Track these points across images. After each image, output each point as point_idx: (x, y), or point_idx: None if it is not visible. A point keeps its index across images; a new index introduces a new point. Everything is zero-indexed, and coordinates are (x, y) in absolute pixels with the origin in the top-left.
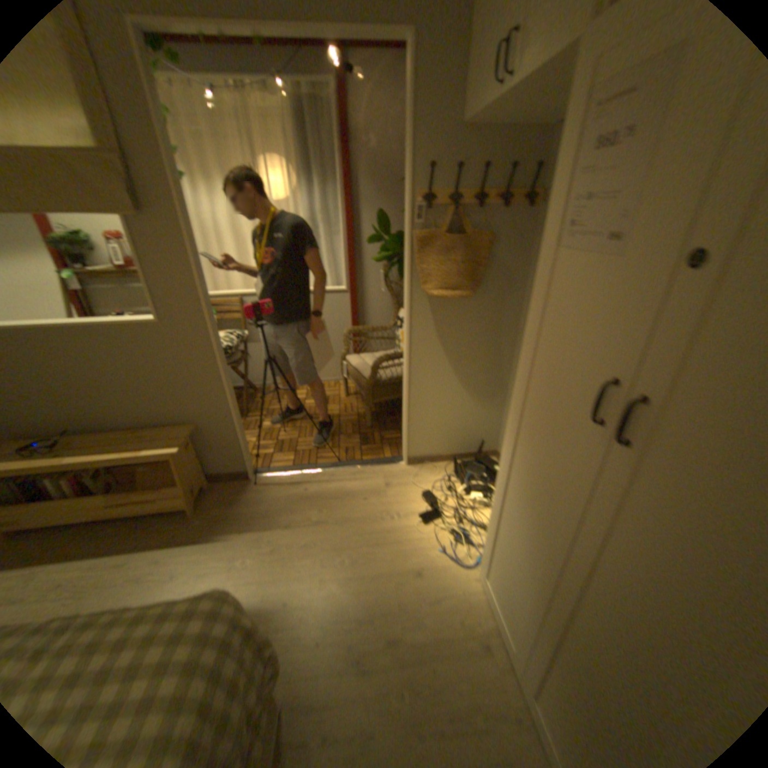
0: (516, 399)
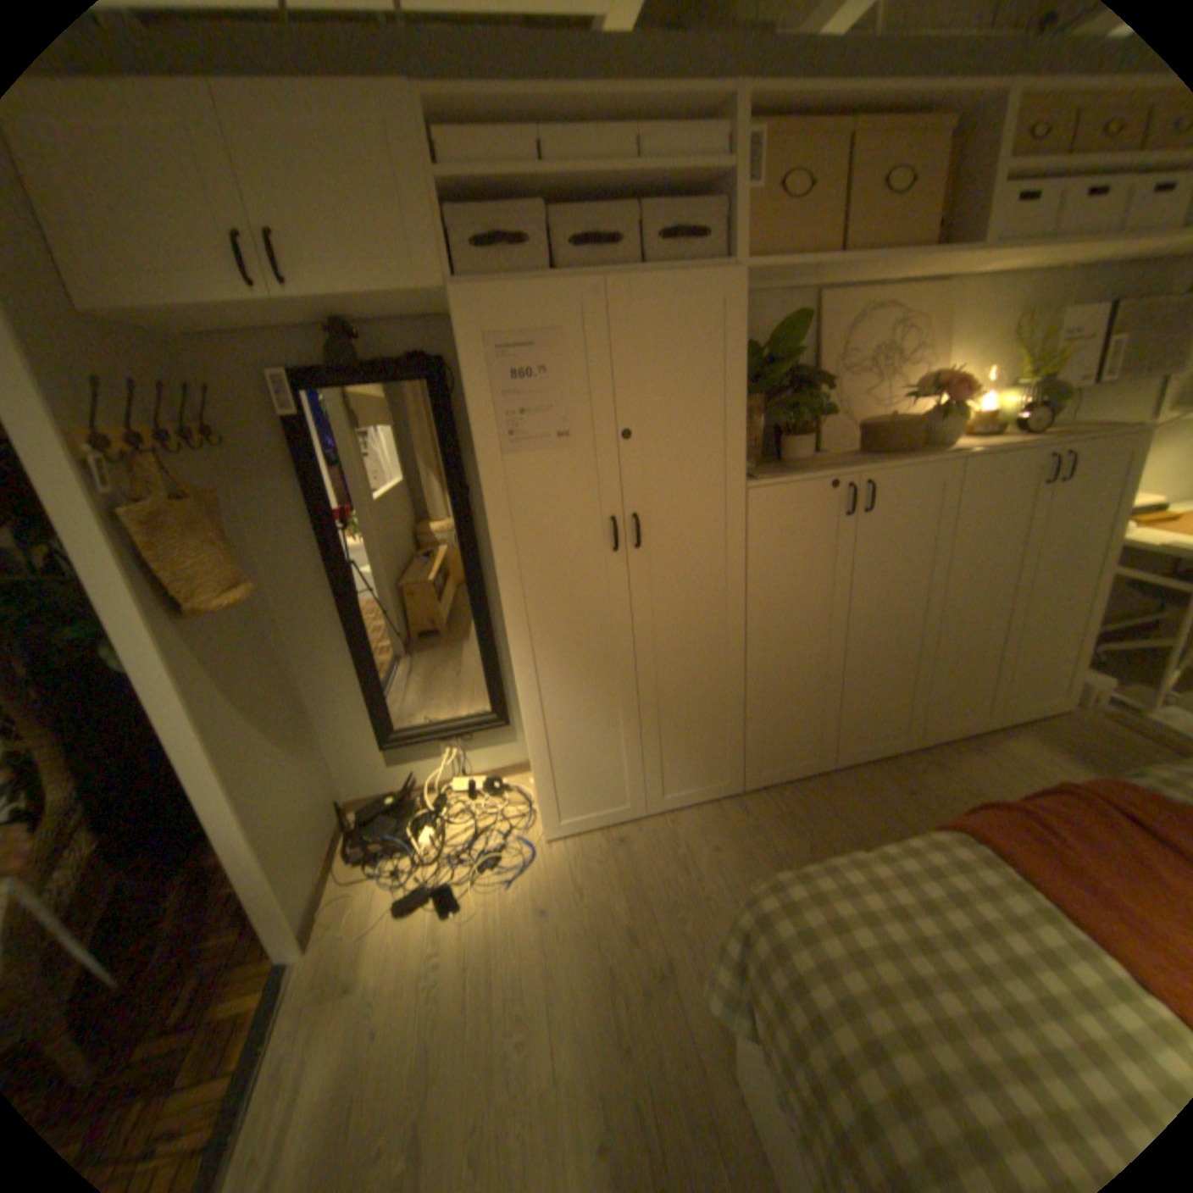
0: (513, 609)
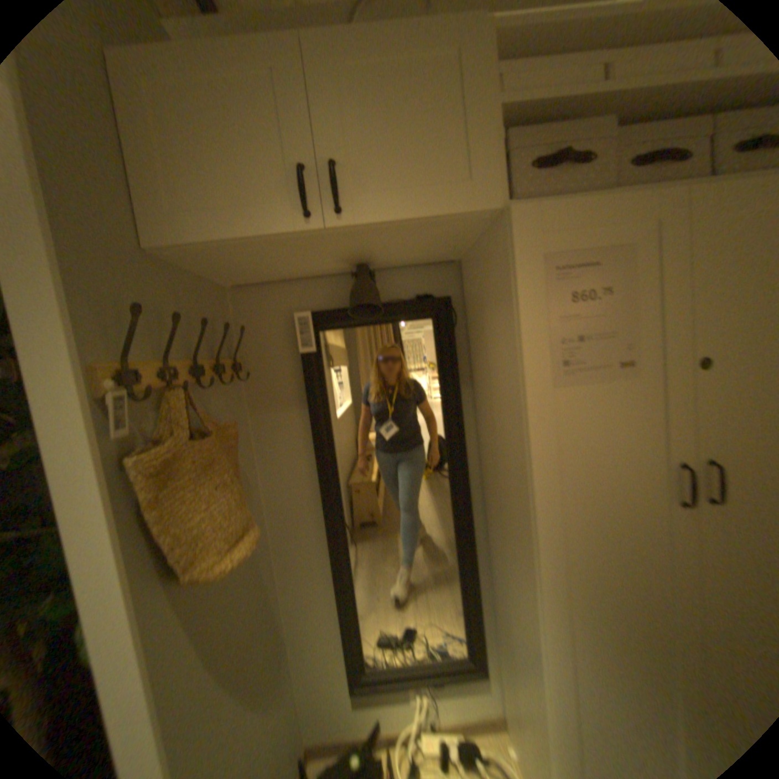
0: (552, 576)
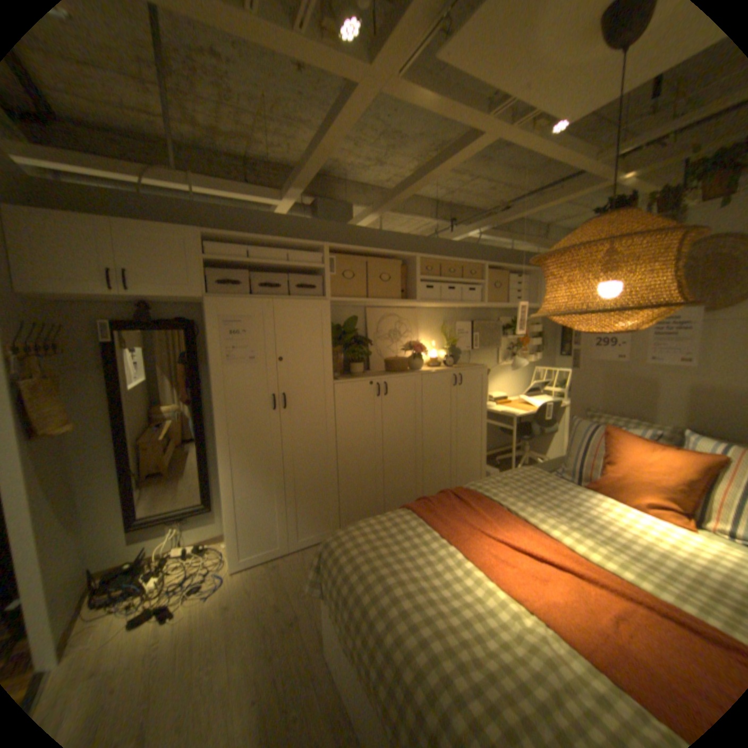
0: (221, 436)
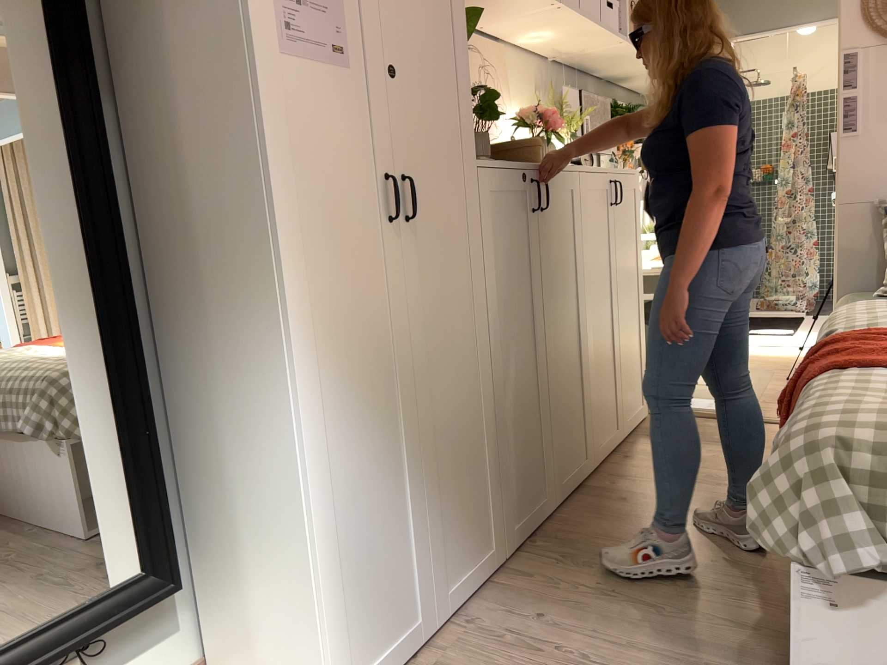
0: (288, 296)
